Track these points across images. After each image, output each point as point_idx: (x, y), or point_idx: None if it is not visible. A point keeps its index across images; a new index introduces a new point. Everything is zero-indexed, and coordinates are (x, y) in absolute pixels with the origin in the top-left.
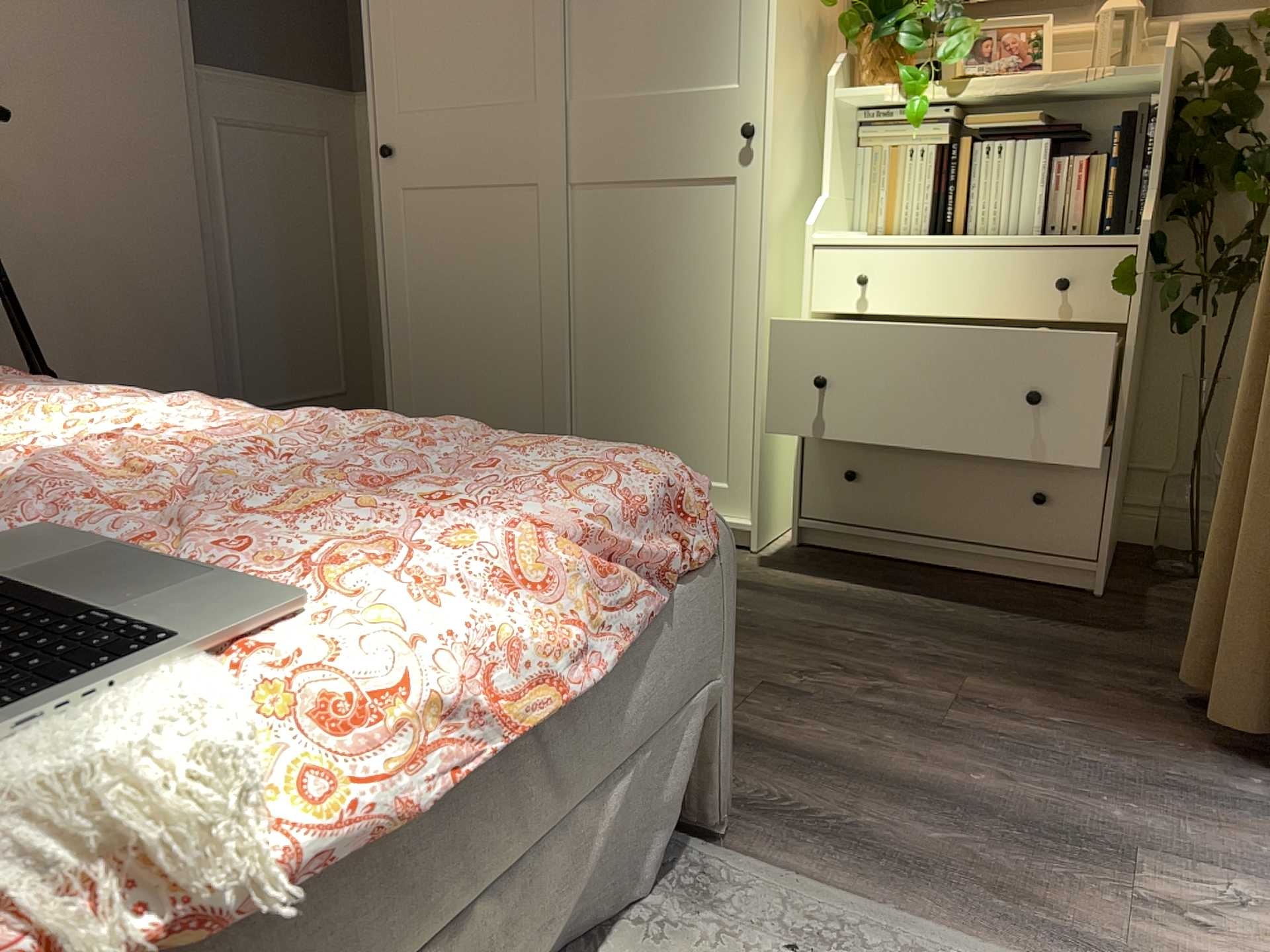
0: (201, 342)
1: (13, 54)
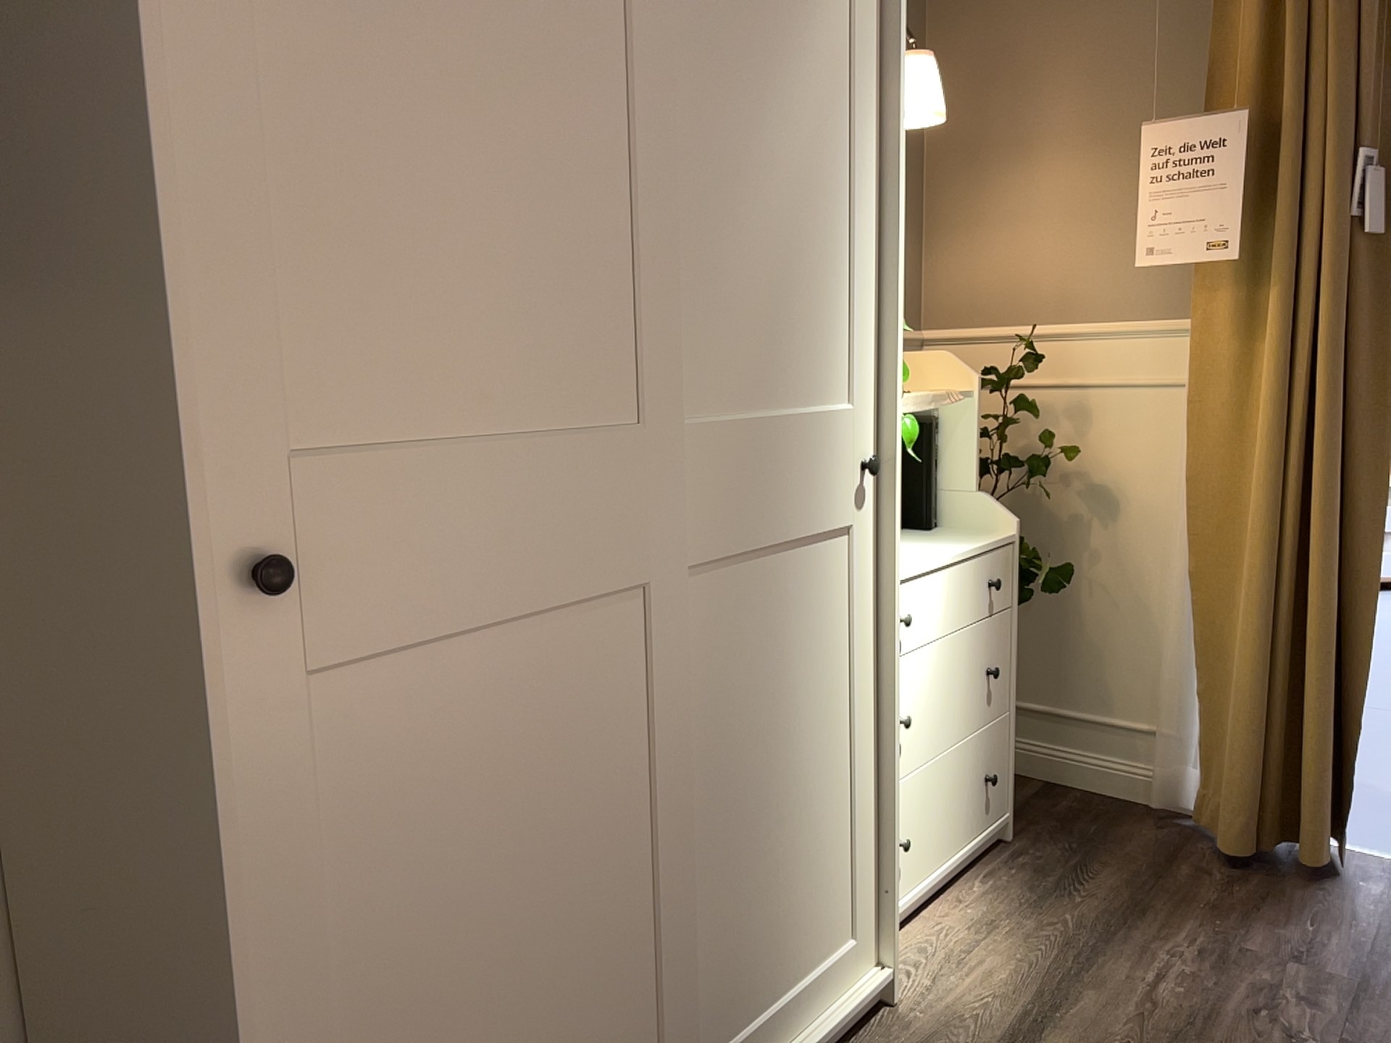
0: None
1: None
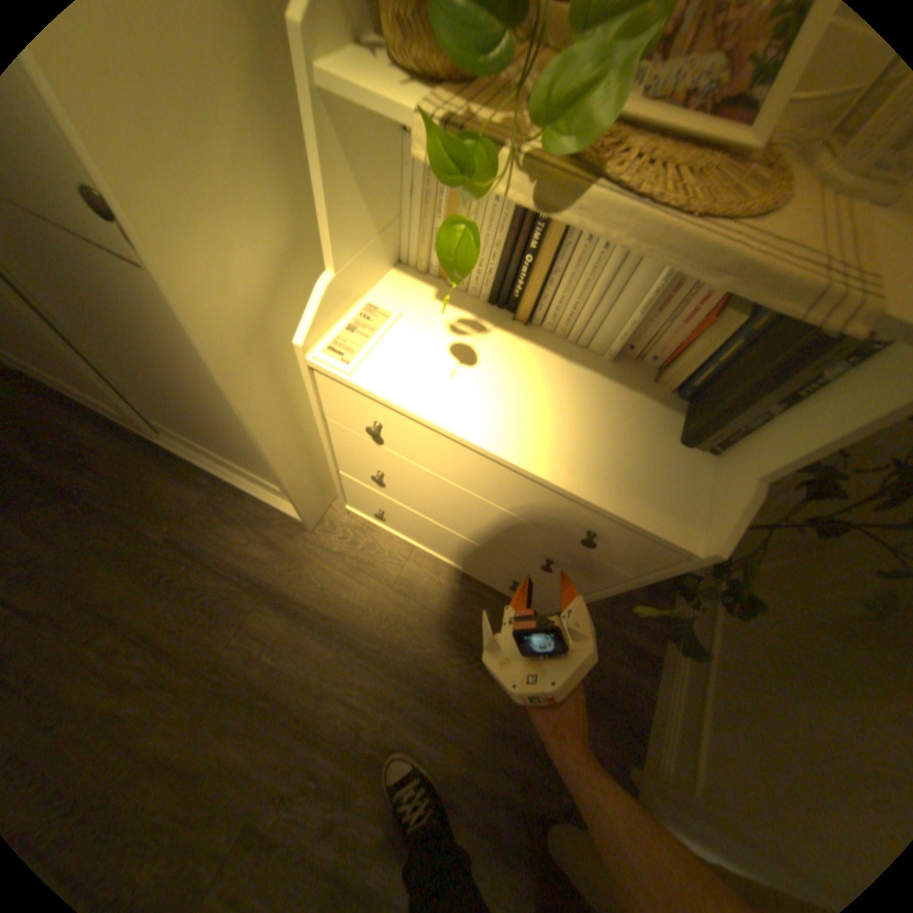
0: None
1: None
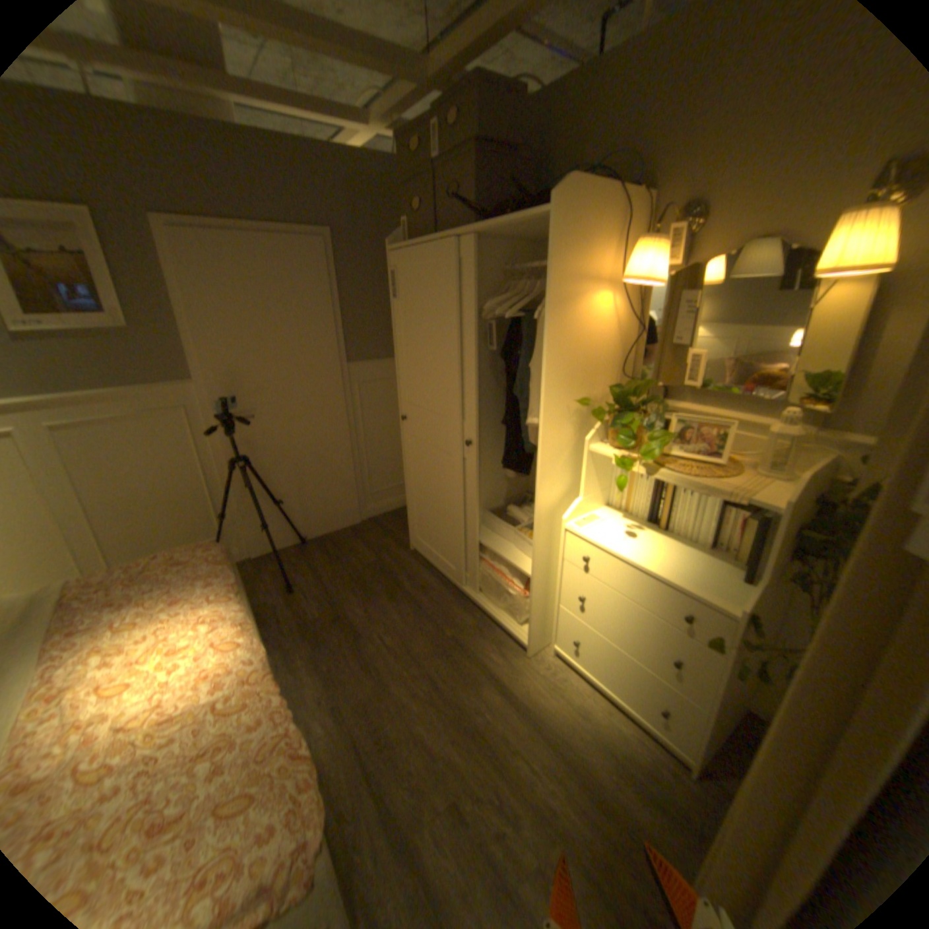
0: (347, 474)
1: (265, 380)
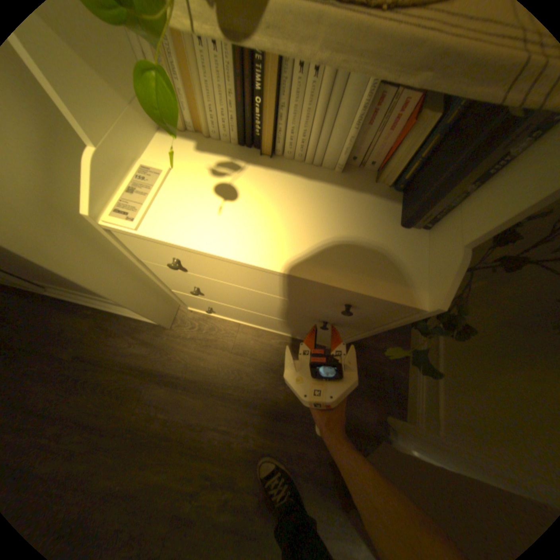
0: None
1: None
